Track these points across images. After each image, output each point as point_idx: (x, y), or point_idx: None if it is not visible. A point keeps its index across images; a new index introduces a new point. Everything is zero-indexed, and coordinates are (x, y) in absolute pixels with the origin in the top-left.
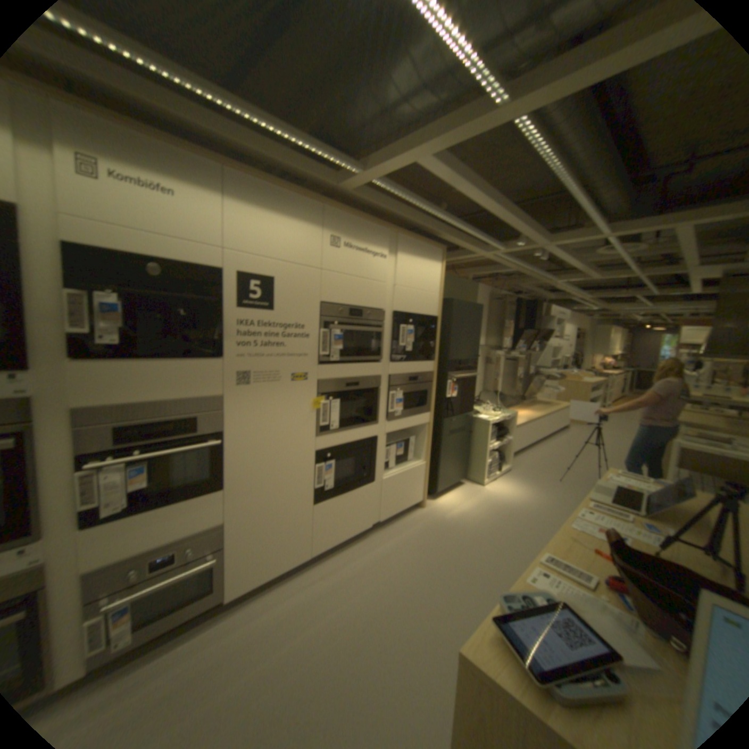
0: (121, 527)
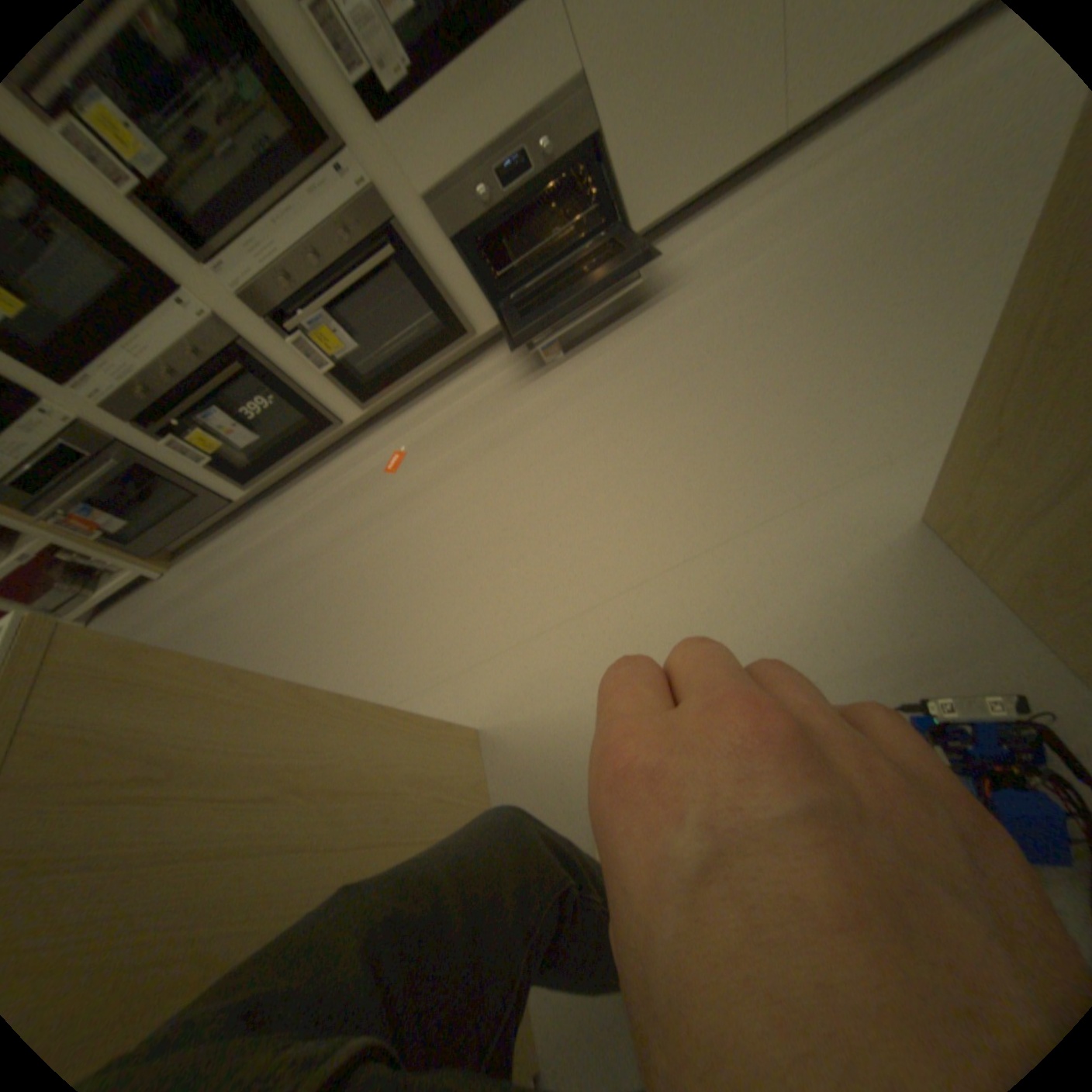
0: (424, 109)
